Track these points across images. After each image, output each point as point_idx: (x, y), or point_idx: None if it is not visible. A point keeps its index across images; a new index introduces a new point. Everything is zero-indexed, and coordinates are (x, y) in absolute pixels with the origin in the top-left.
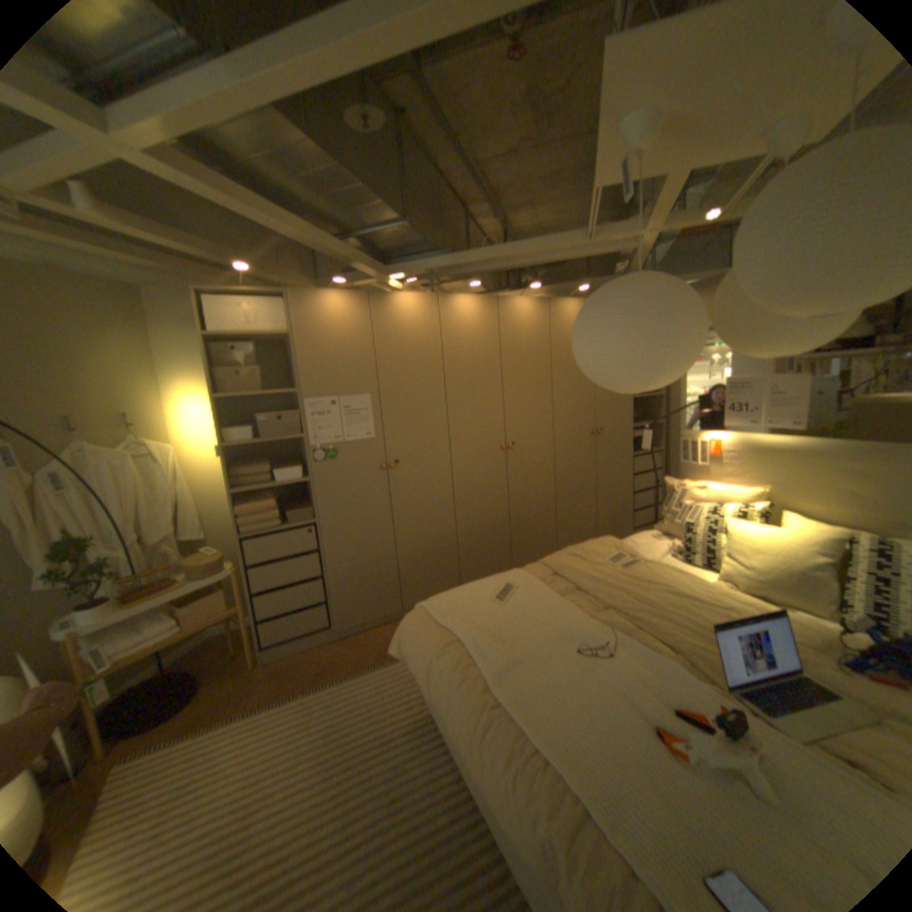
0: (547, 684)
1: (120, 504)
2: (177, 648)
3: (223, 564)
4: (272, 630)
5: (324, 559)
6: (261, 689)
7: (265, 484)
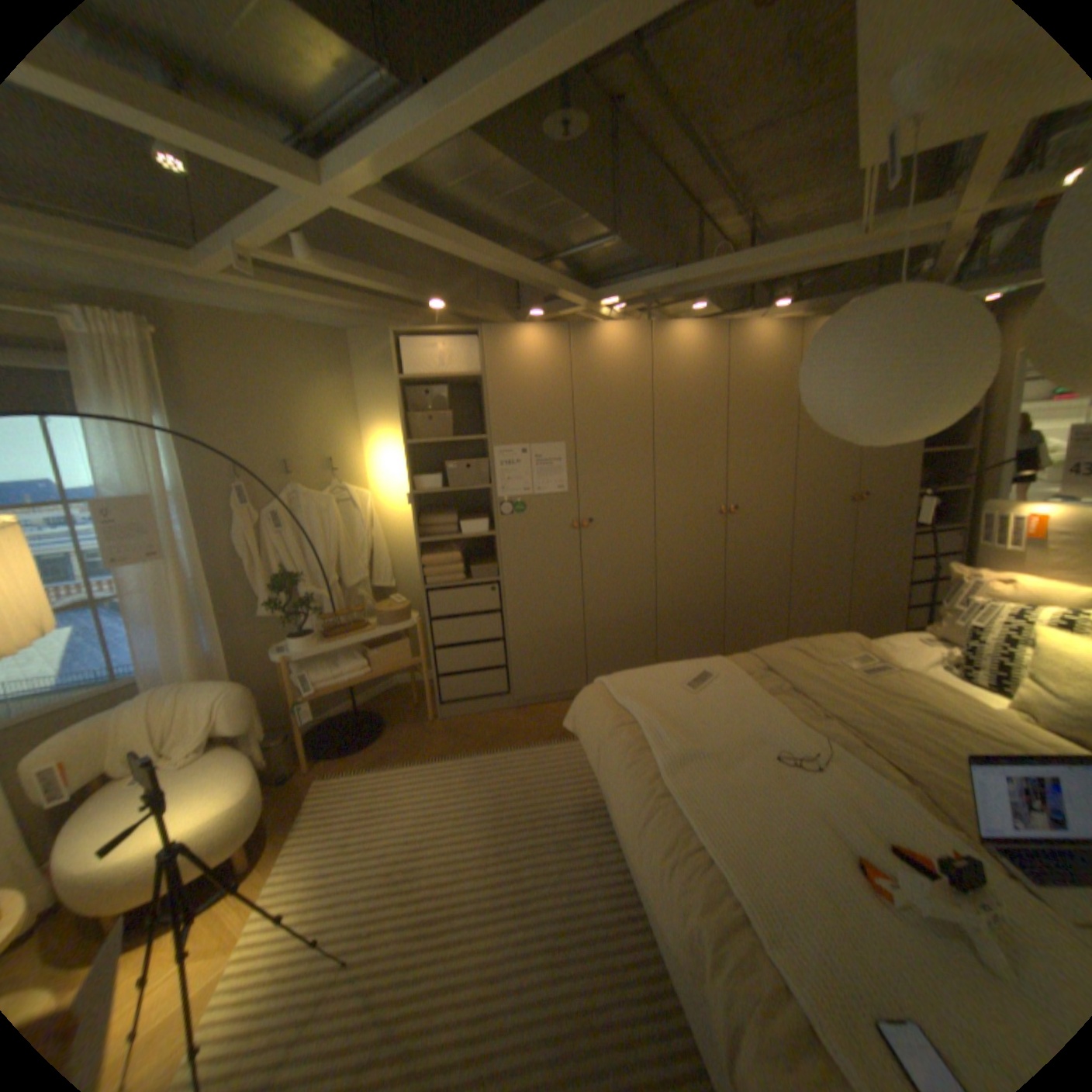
0: (731, 785)
1: (325, 545)
2: (368, 690)
3: (410, 614)
4: (453, 686)
5: (507, 620)
6: (439, 742)
7: (452, 536)
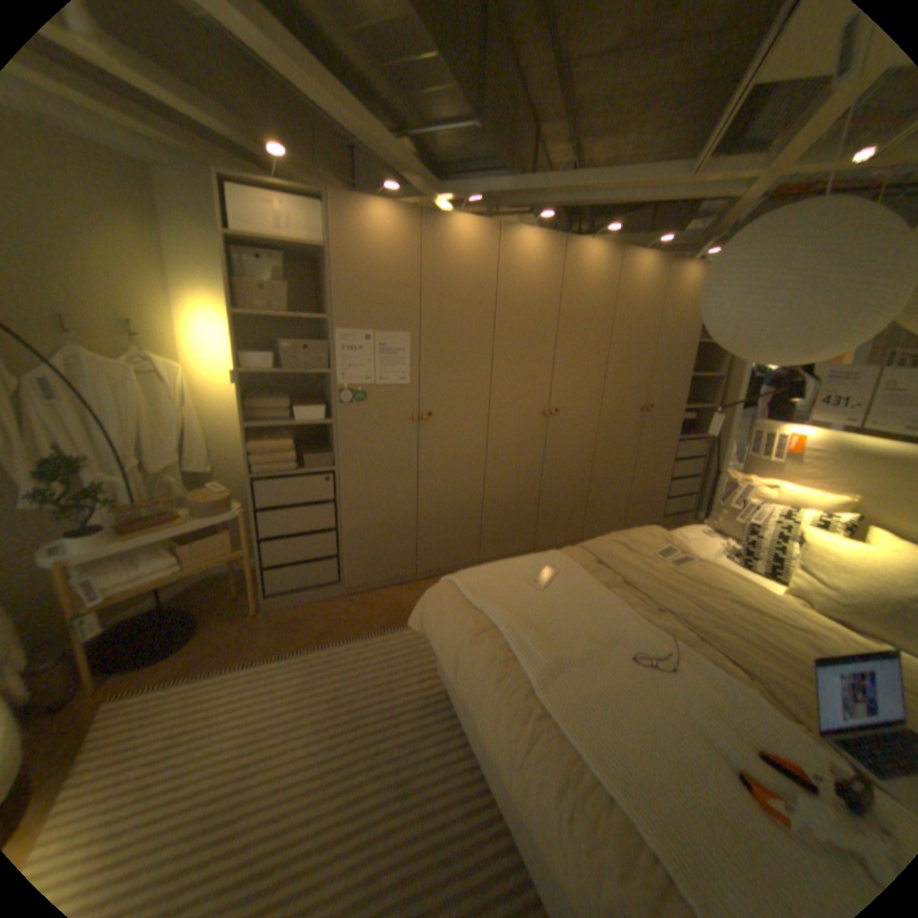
0: (602, 695)
1: (121, 423)
2: (177, 582)
3: (231, 503)
4: (279, 578)
5: (340, 510)
6: (263, 638)
7: (284, 421)
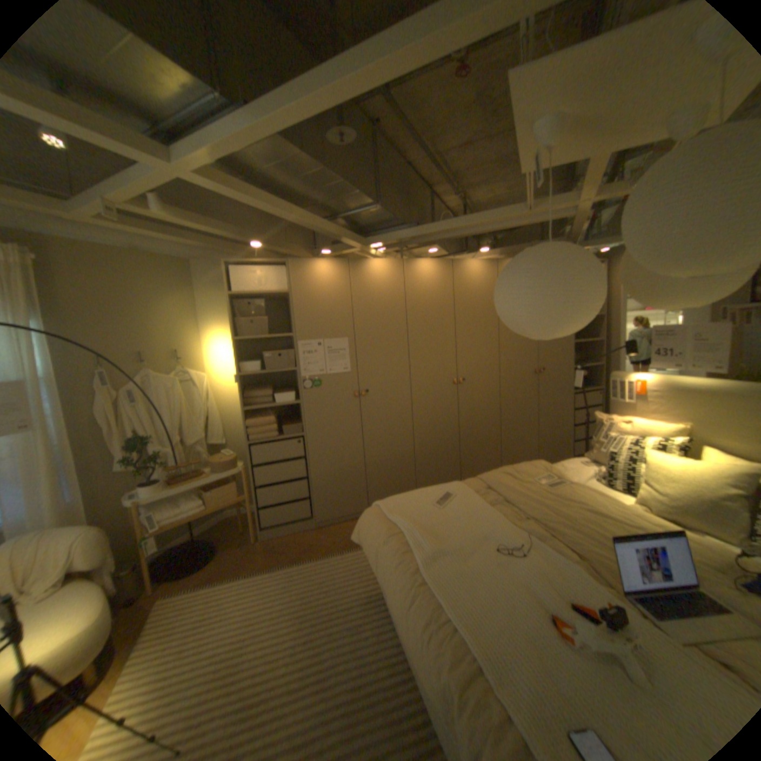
0: (467, 572)
1: (170, 415)
2: (203, 523)
3: (236, 463)
4: (269, 516)
5: (309, 464)
6: (258, 559)
7: (268, 405)
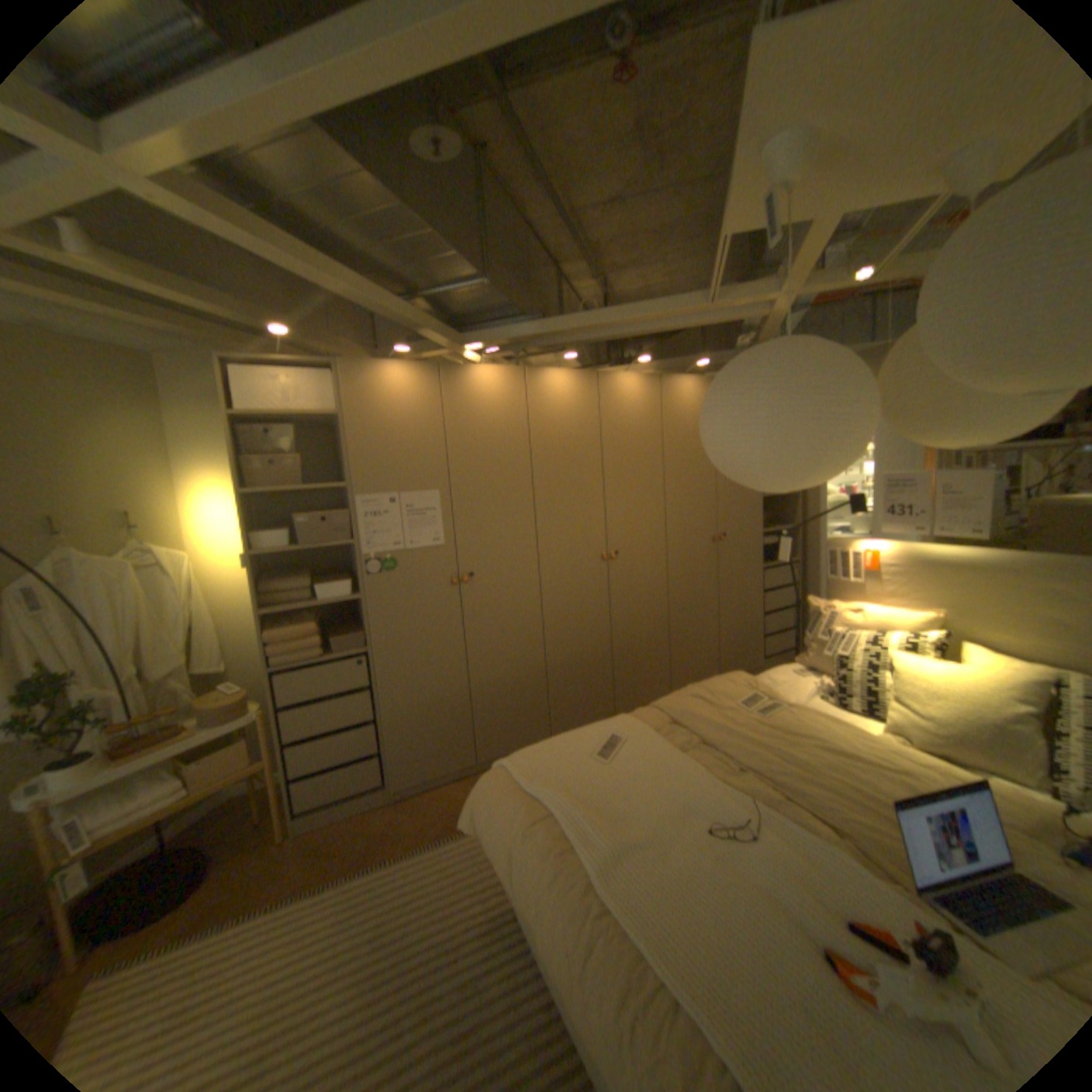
0: (671, 881)
1: (116, 628)
2: (184, 815)
3: (247, 707)
4: (309, 792)
5: (378, 699)
6: (291, 872)
7: (305, 604)
